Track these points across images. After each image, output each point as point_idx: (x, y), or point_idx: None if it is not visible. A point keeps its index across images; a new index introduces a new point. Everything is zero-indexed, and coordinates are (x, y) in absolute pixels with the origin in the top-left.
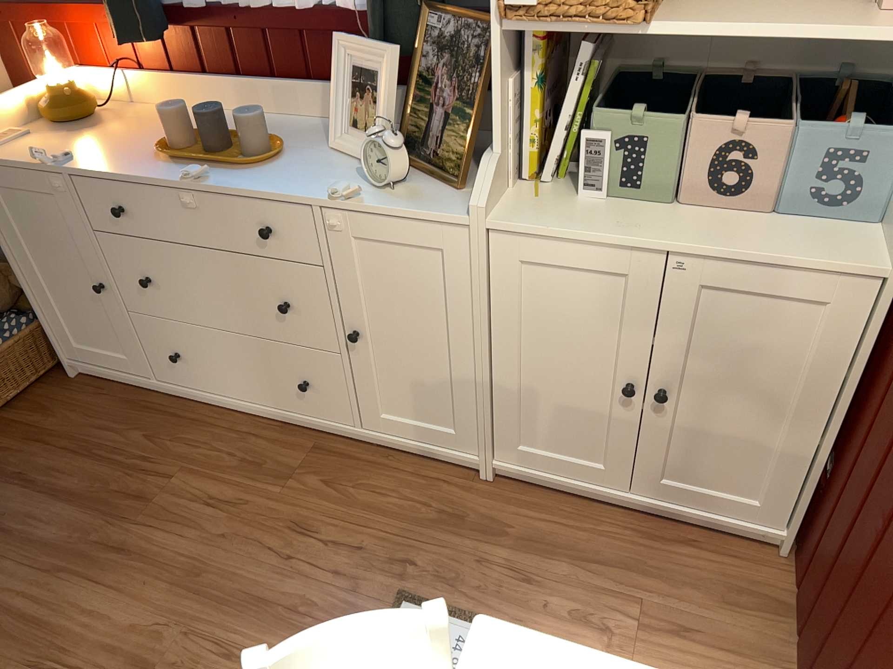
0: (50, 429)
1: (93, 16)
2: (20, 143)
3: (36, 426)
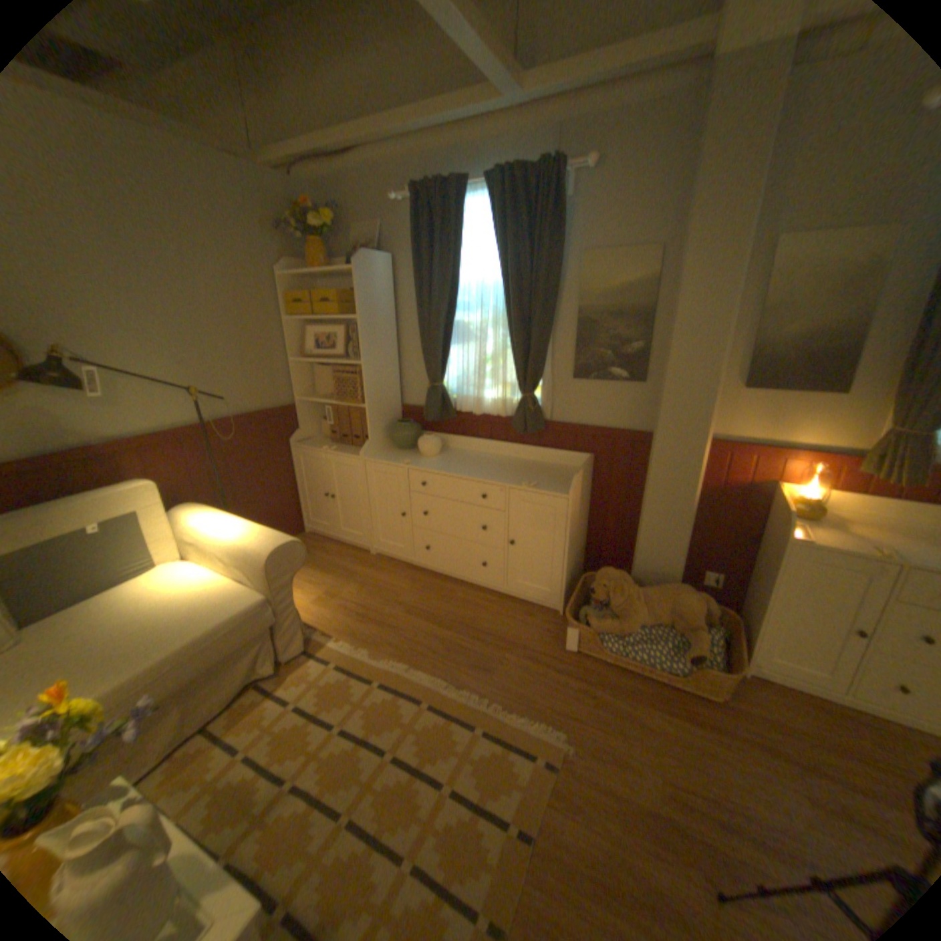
0: (783, 726)
1: (822, 459)
2: (817, 535)
3: (768, 721)
